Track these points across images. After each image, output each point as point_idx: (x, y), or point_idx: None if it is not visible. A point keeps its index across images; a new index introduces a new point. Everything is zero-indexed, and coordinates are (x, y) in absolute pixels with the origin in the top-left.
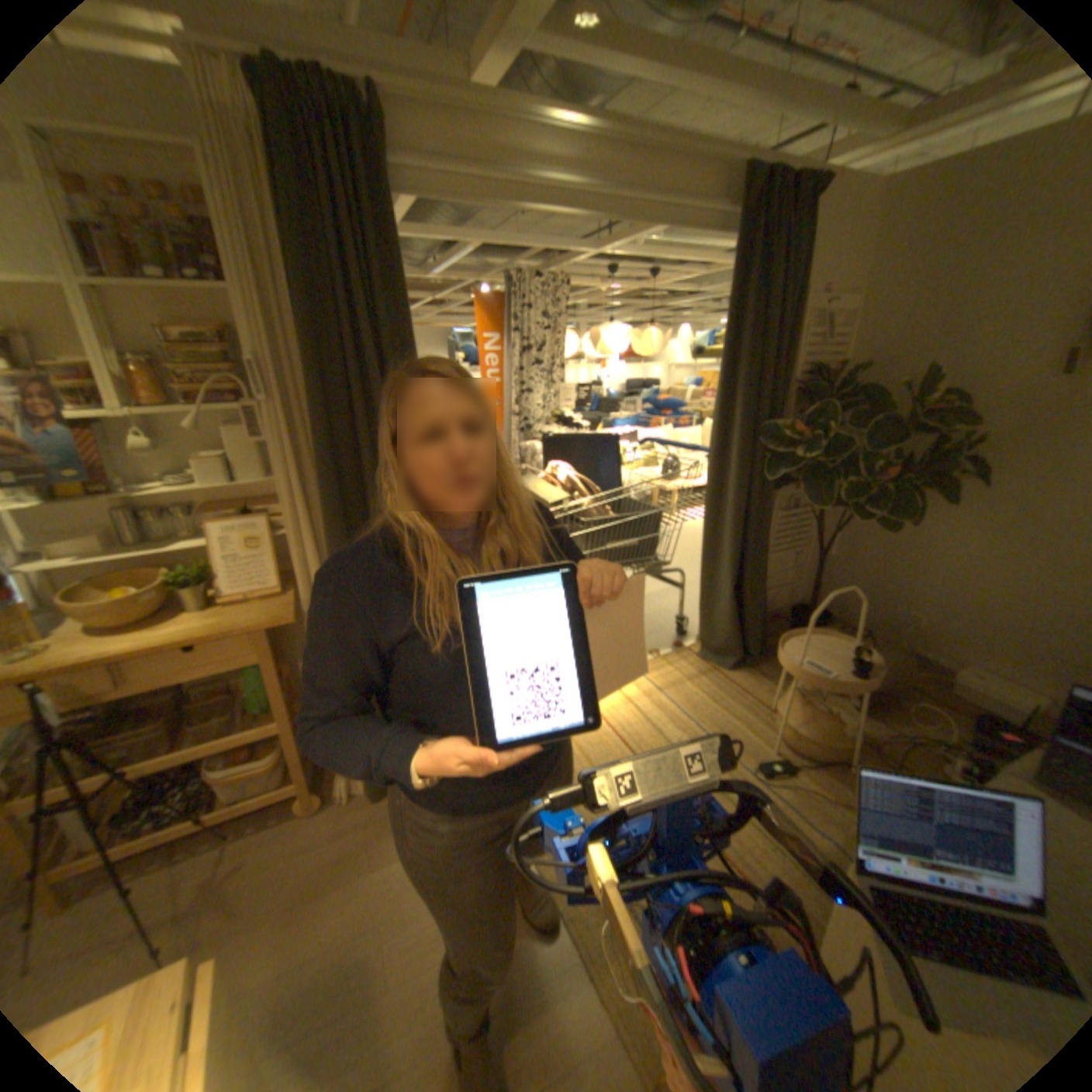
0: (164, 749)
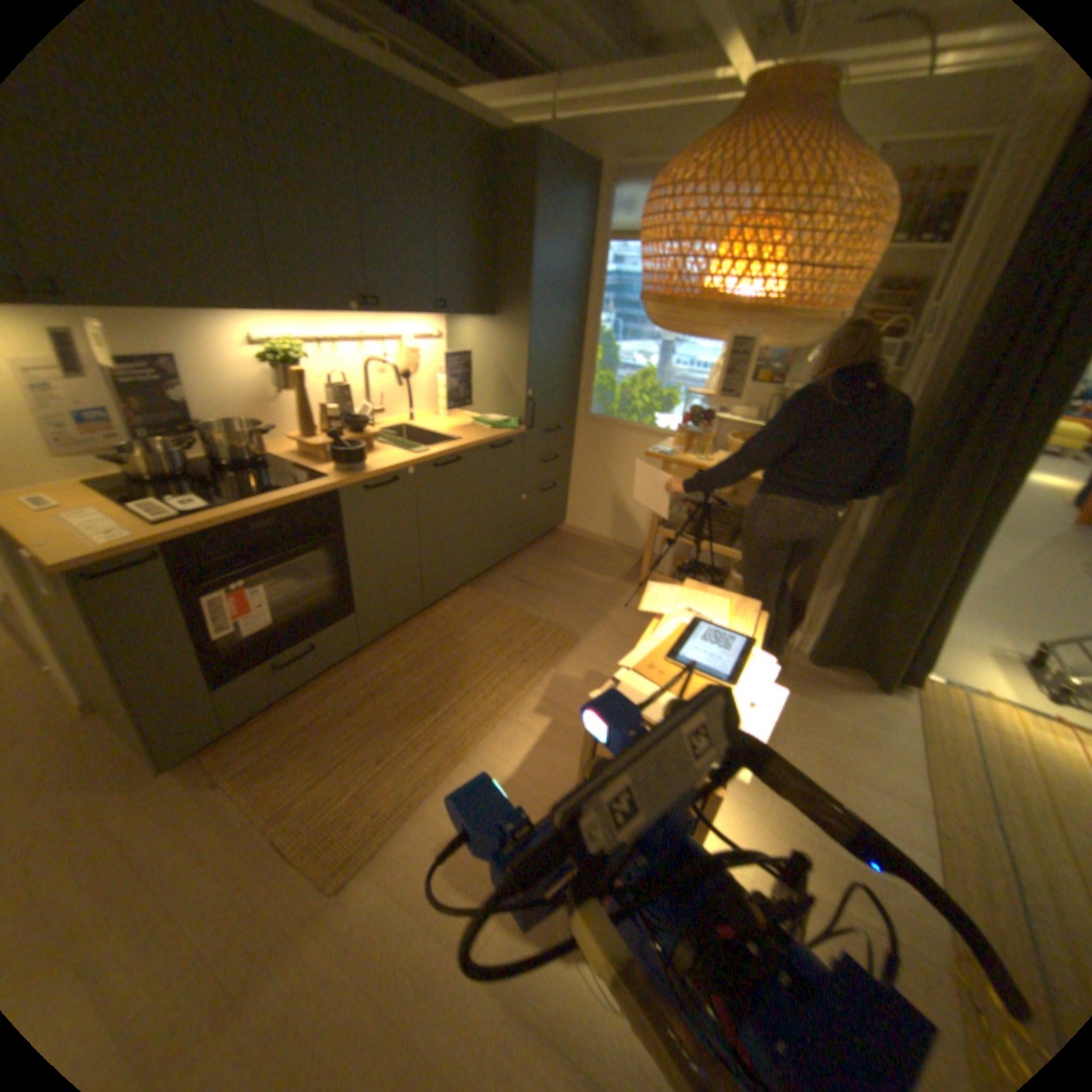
0: (725, 545)
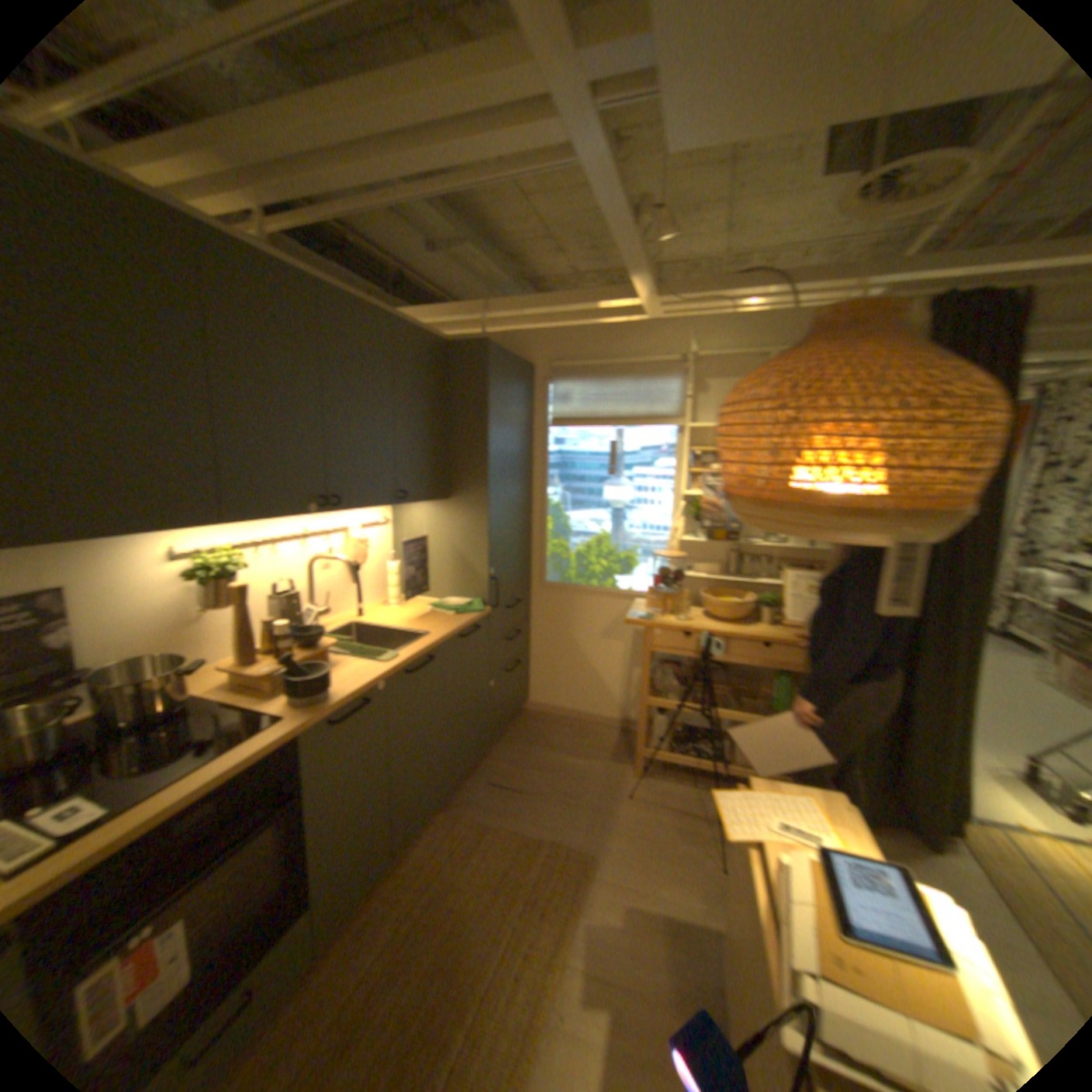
0: (723, 707)
